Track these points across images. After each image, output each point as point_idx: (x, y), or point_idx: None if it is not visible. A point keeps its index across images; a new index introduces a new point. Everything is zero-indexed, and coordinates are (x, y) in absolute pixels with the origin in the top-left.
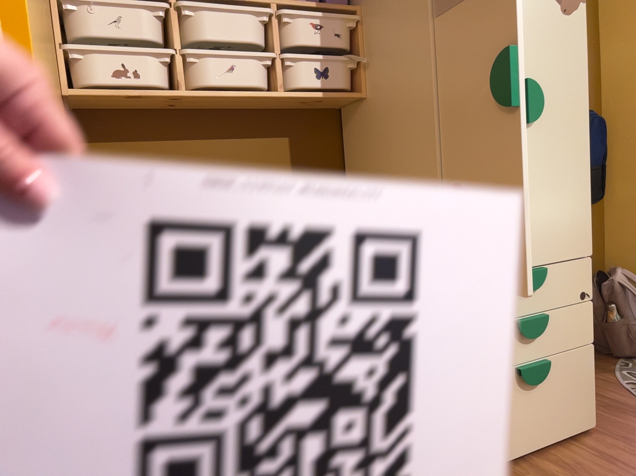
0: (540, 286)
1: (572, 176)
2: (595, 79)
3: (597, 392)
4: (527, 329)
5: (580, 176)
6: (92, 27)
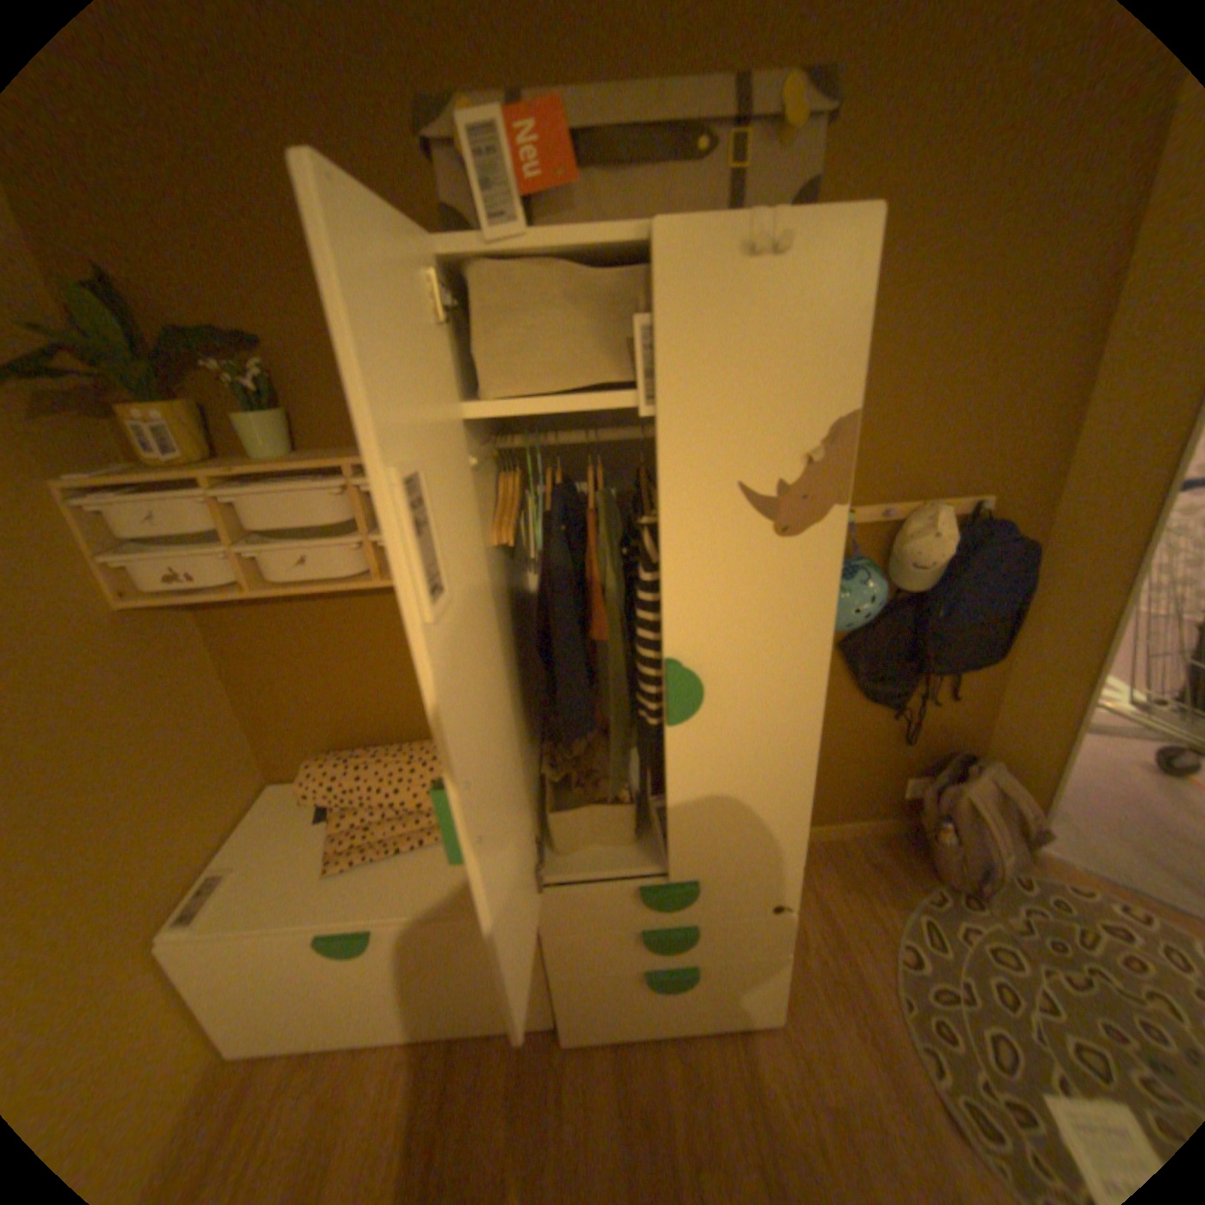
0: (683, 907)
1: (769, 779)
2: (1055, 459)
3: (845, 953)
4: (655, 946)
5: (789, 777)
6: (118, 532)
